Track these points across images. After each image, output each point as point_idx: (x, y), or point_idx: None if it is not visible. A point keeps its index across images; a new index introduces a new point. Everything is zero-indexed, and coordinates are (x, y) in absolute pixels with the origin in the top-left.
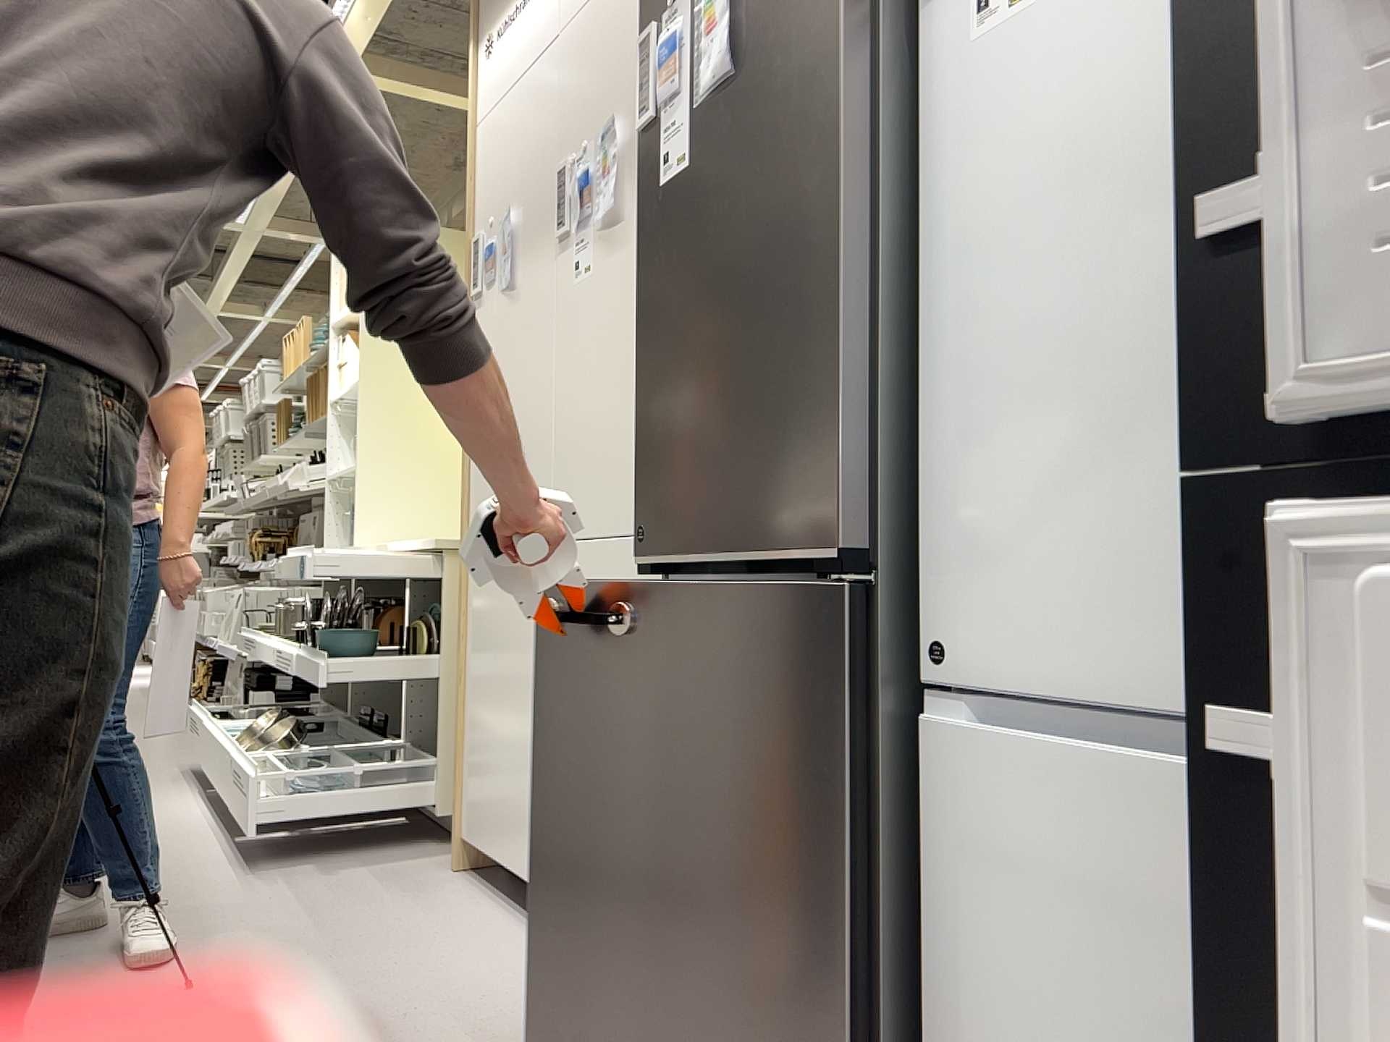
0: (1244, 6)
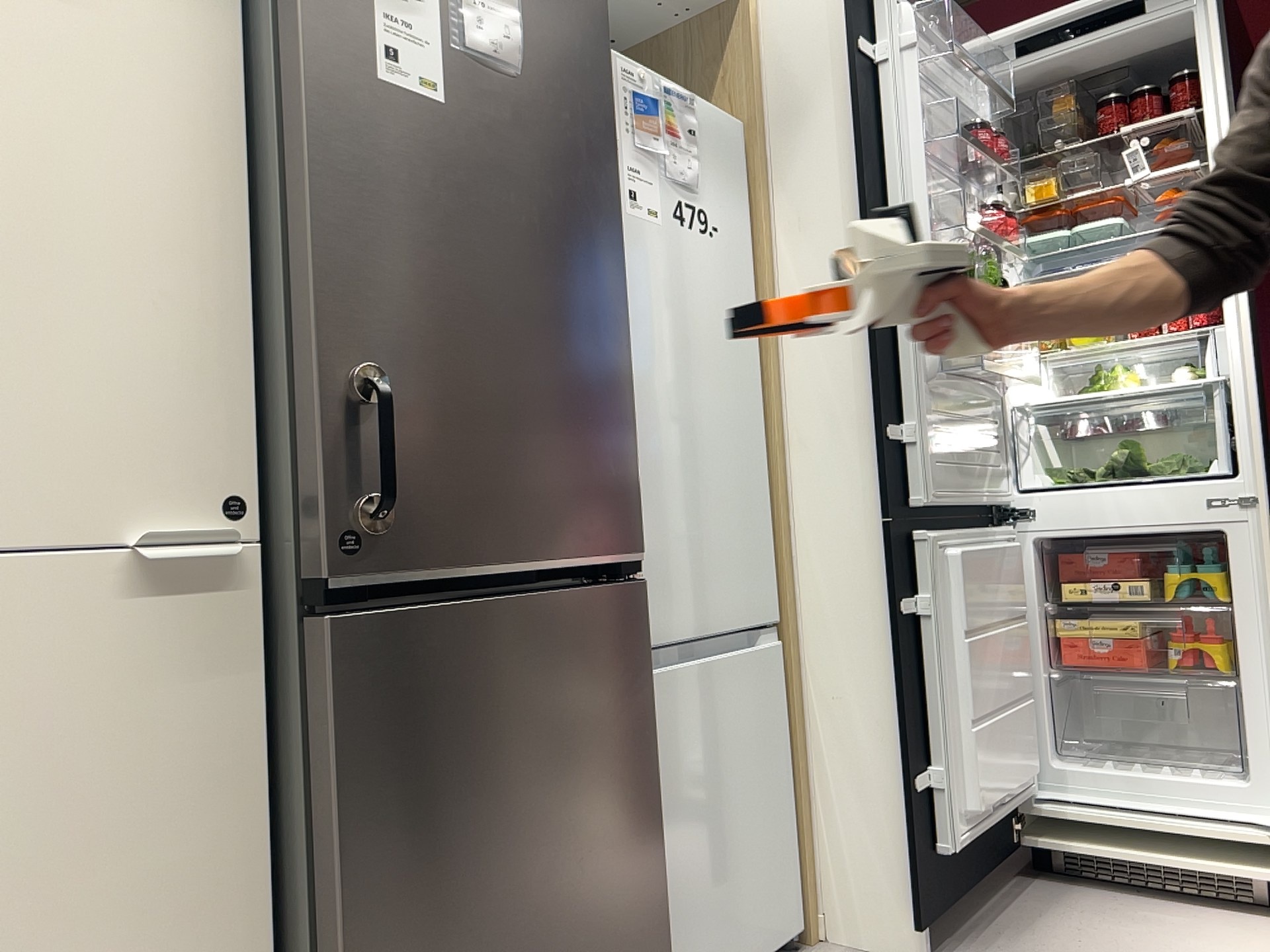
0: (886, 362)
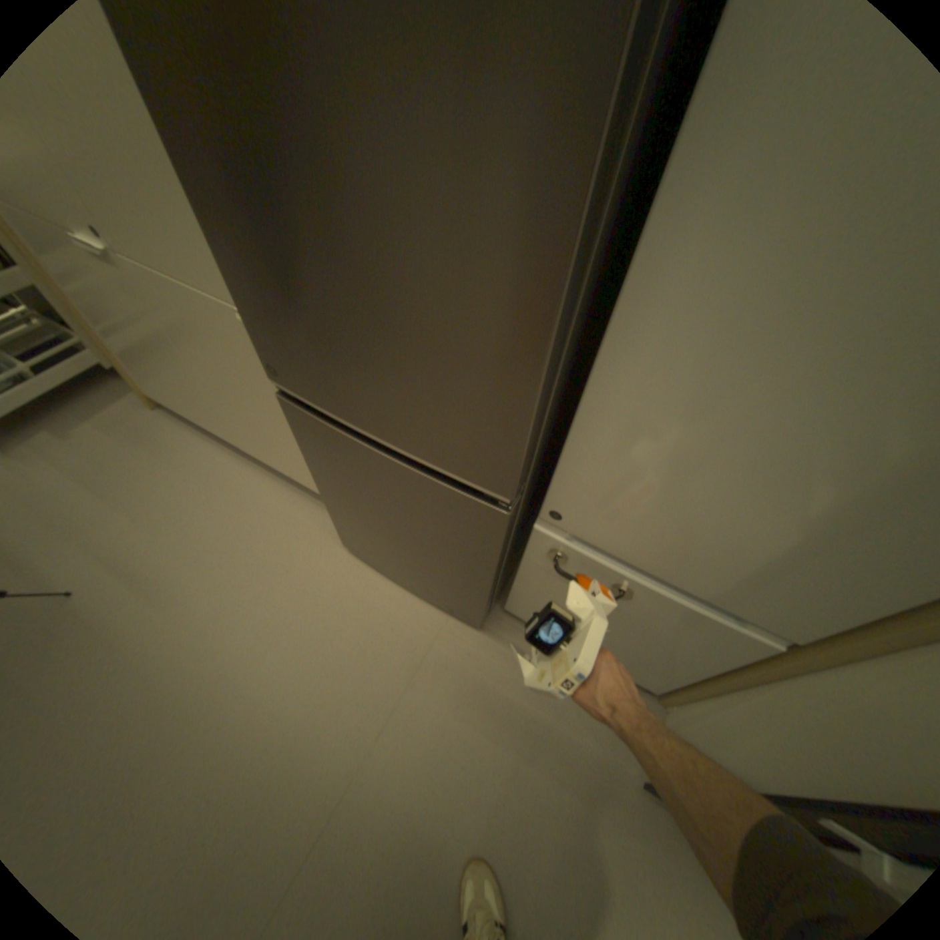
0: None
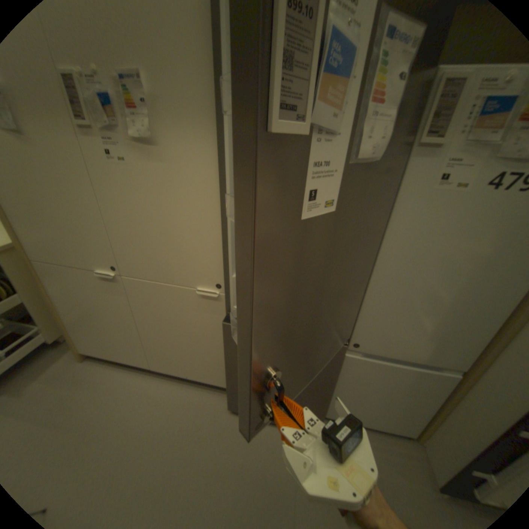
0: None
